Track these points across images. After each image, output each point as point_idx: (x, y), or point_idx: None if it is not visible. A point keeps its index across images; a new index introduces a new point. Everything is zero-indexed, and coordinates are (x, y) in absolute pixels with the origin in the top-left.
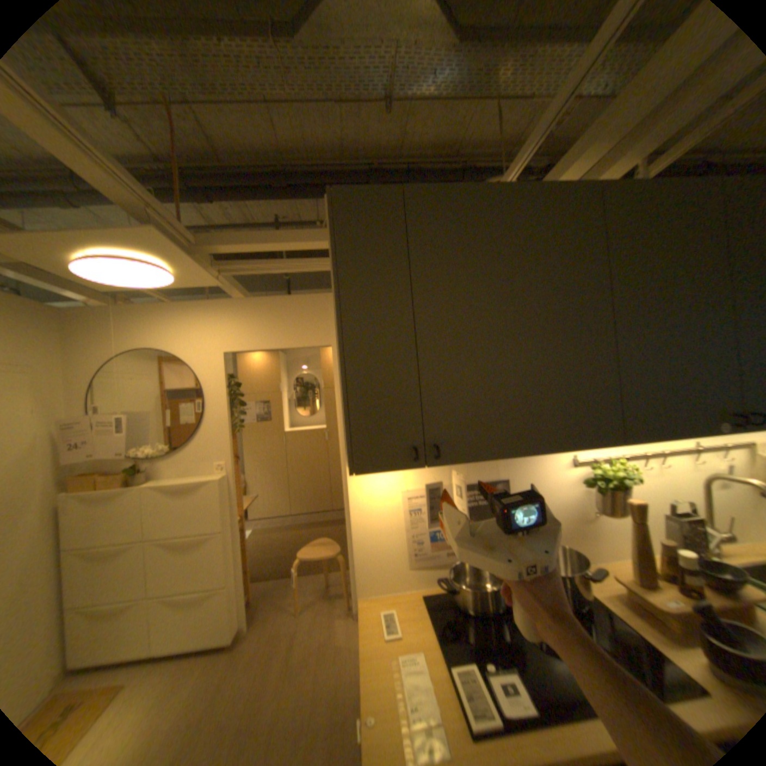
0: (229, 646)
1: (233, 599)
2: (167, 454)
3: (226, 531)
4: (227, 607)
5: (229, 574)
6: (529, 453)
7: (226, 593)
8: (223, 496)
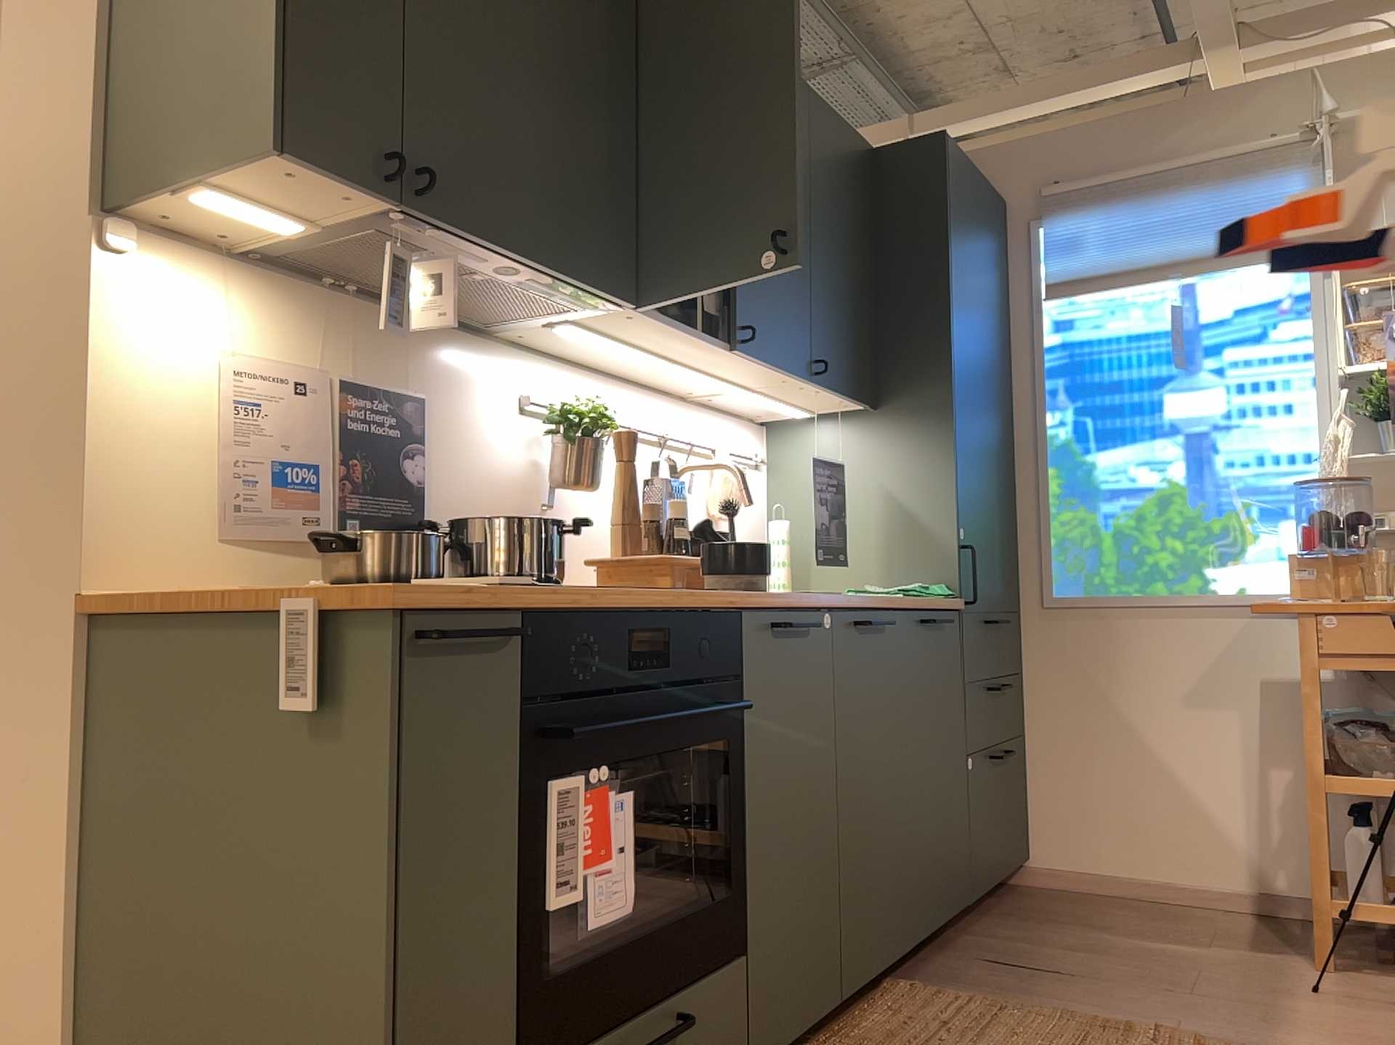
0: None
1: None
2: None
3: None
4: None
5: None
6: (531, 265)
7: None
8: None
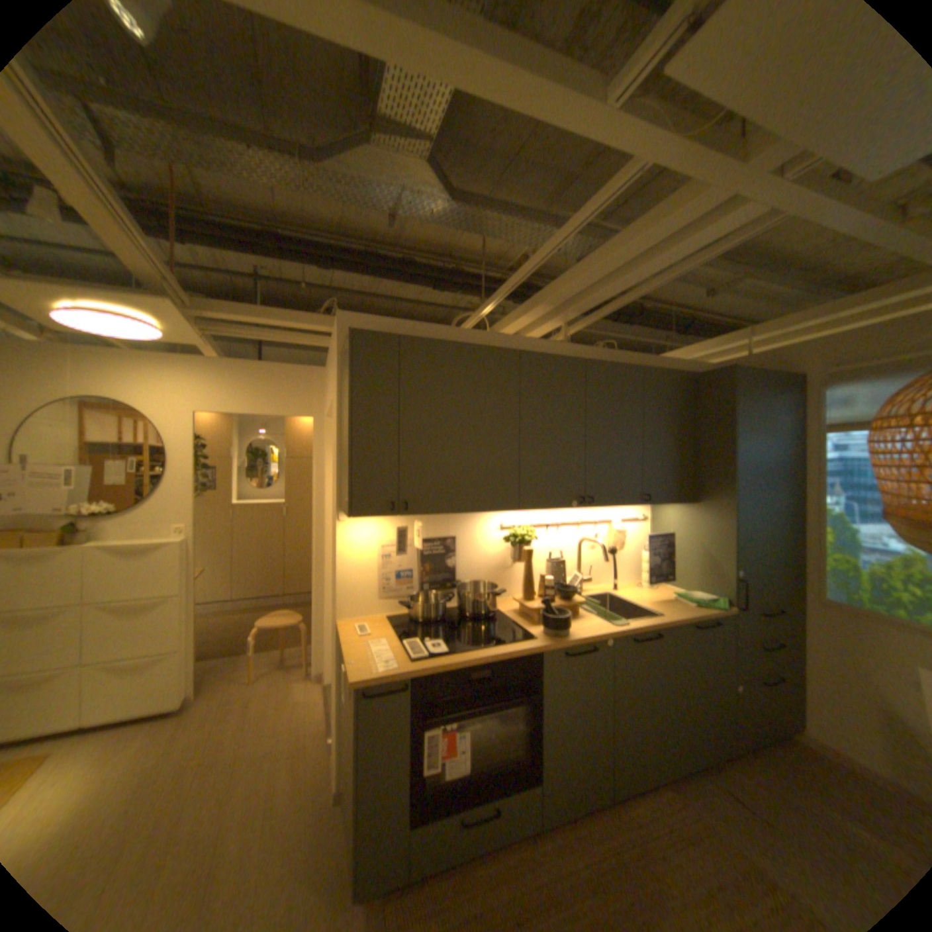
0: (176, 714)
1: (183, 666)
2: (115, 515)
3: (183, 597)
4: (178, 673)
5: (182, 640)
6: (462, 513)
7: (178, 658)
8: (183, 561)
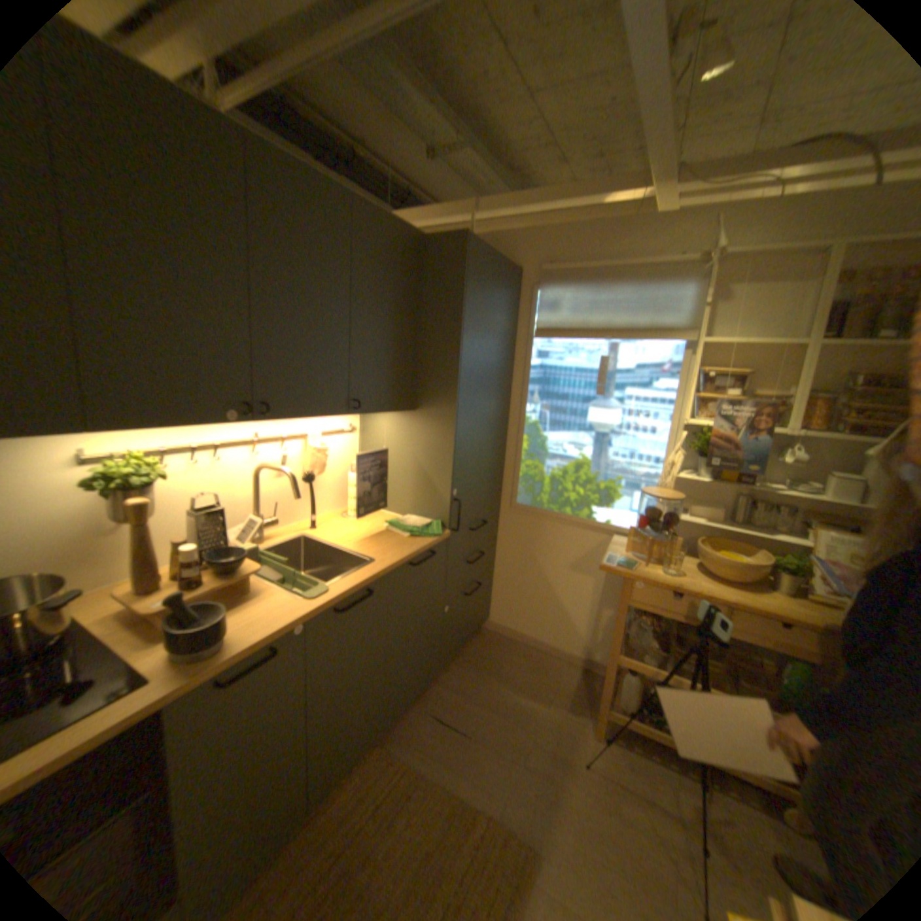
0: None
1: None
2: None
3: None
4: None
5: None
6: None
7: None
8: None
